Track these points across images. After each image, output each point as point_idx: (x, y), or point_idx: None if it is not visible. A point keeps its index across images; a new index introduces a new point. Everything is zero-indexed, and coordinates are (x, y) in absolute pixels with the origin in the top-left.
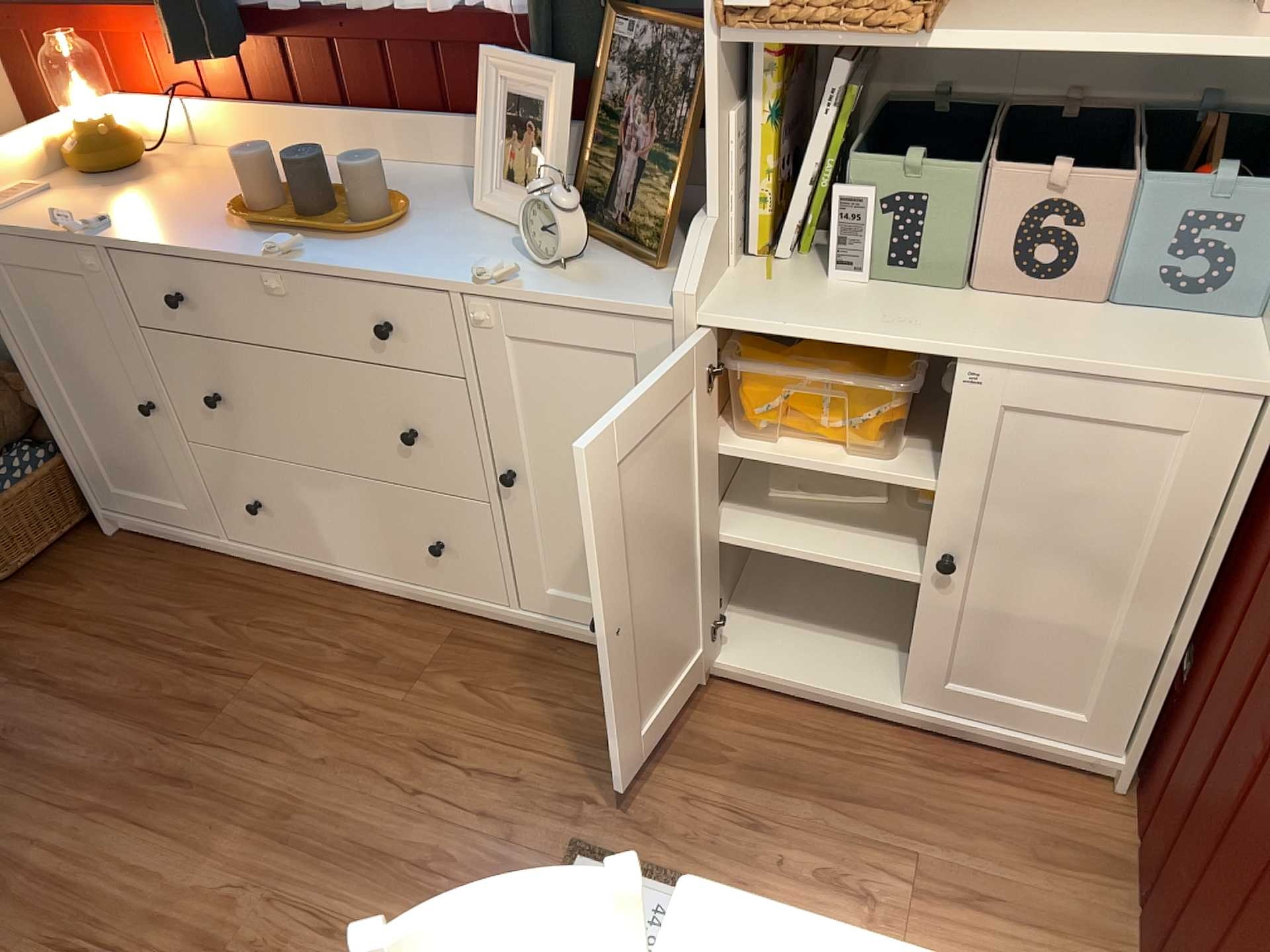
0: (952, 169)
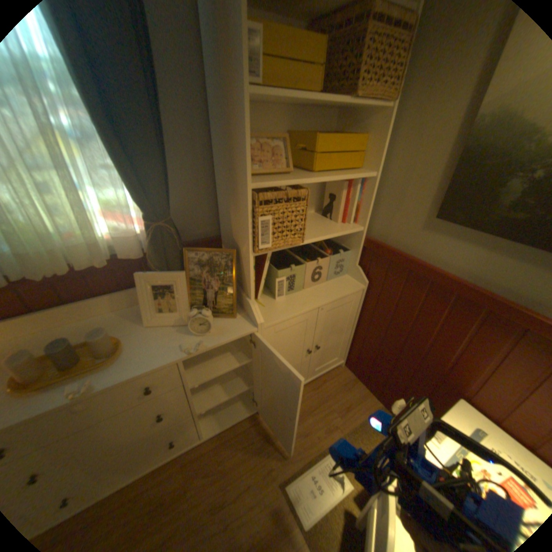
0: (299, 264)
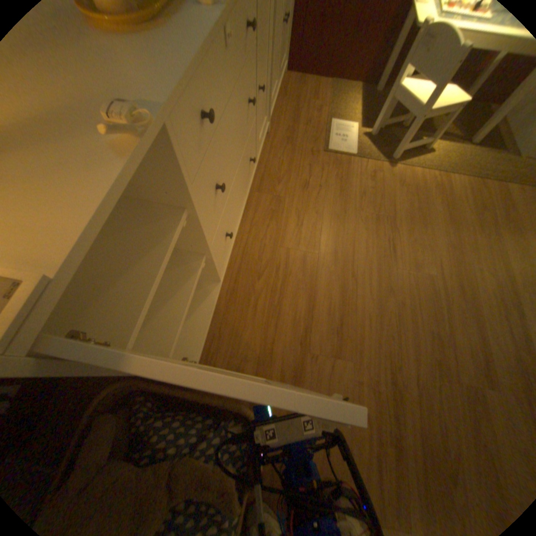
0: None
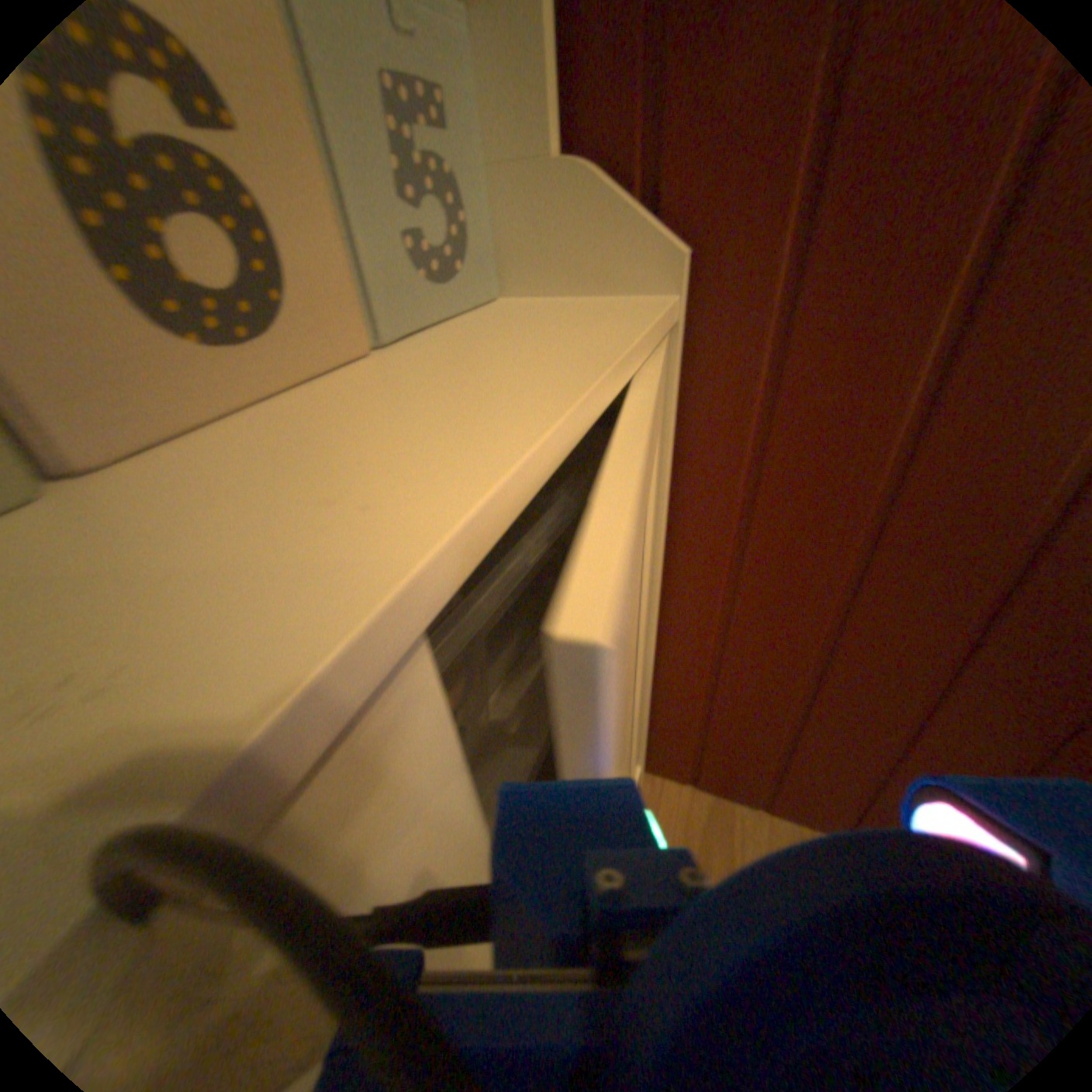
0: None
